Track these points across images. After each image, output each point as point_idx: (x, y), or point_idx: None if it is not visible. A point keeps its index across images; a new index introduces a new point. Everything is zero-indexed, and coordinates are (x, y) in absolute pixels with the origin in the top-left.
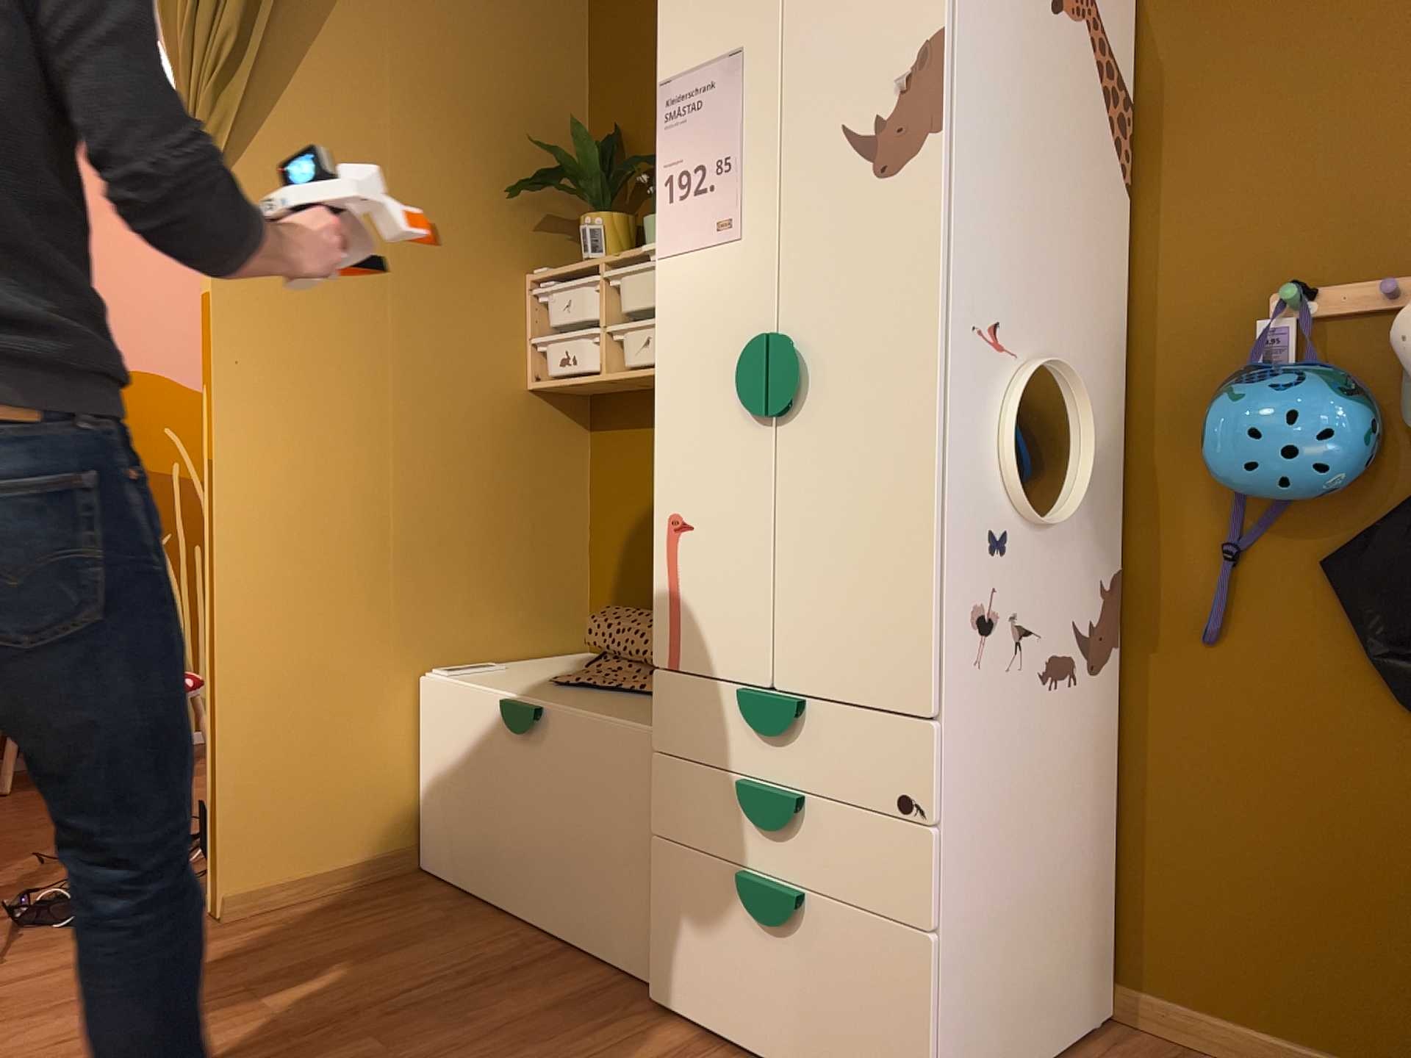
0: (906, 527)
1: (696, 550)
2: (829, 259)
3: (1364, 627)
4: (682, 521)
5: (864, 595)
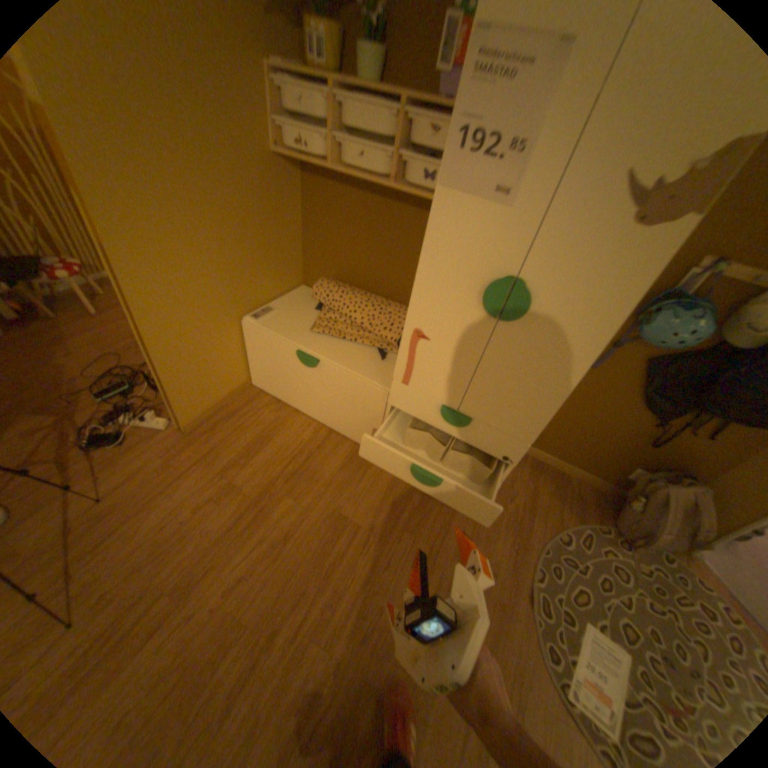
0: (551, 390)
1: (428, 350)
2: (571, 255)
3: (651, 385)
4: (423, 336)
5: (517, 402)
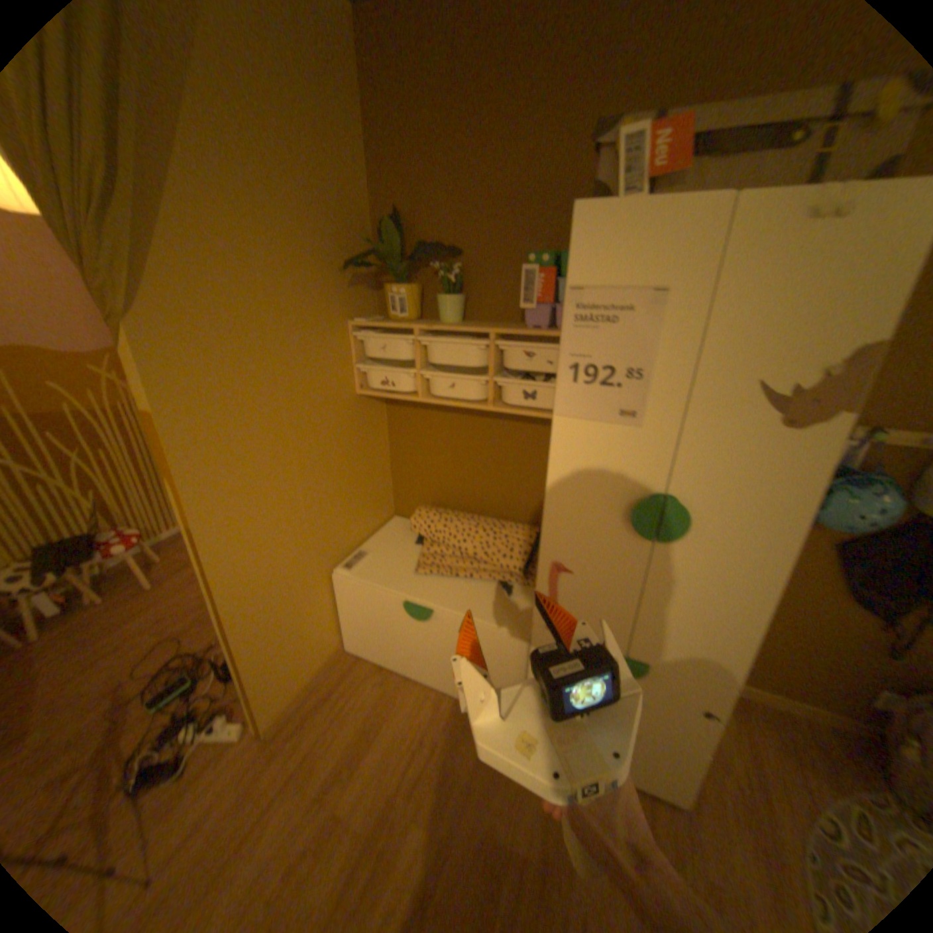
0: (745, 615)
1: (573, 583)
2: (723, 463)
3: (853, 576)
4: (564, 567)
5: (704, 635)
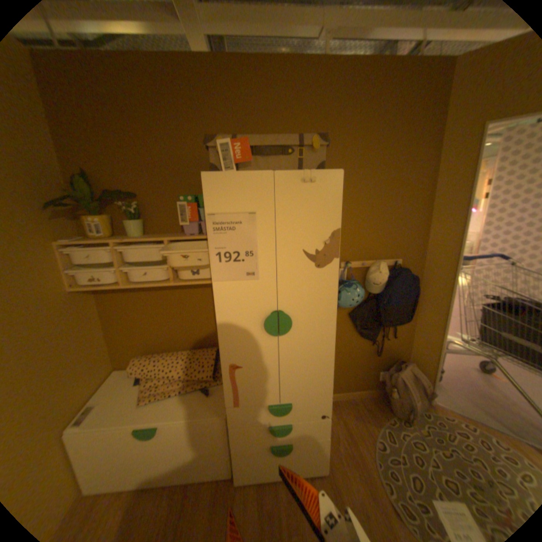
0: (325, 359)
1: (244, 374)
2: (298, 290)
3: (357, 326)
4: (237, 366)
5: (311, 376)
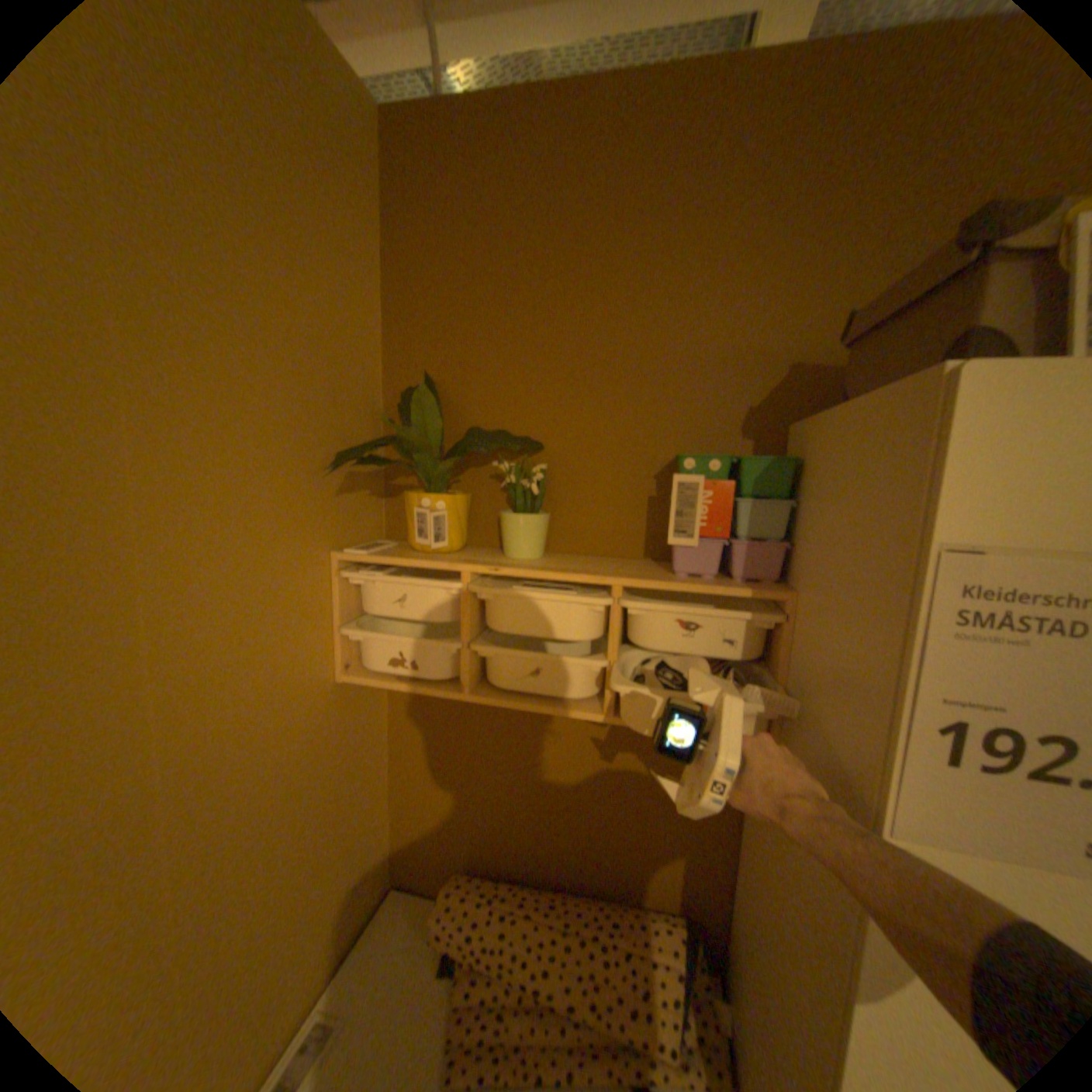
0: None
1: None
2: None
3: None
4: None
5: None
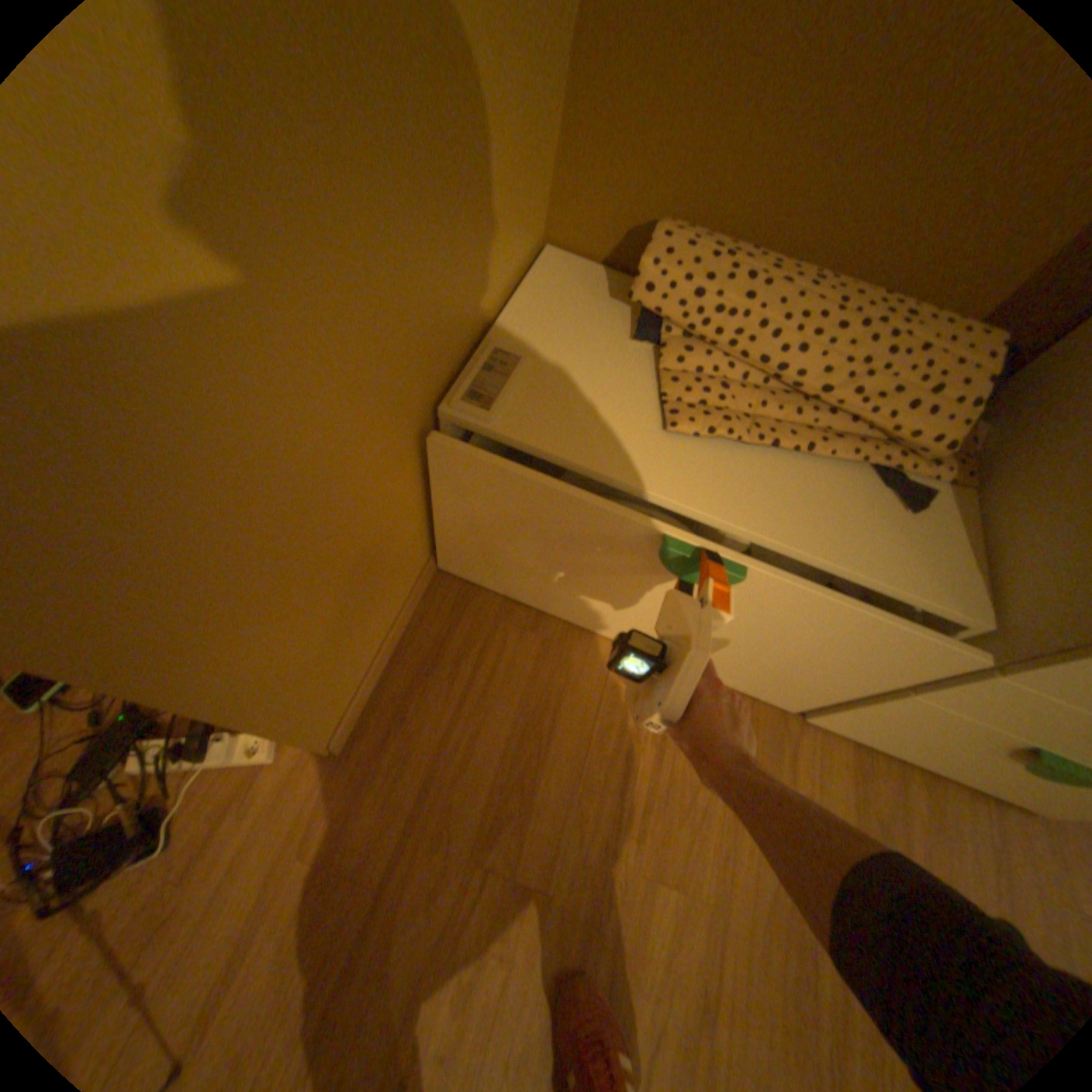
0: None
1: None
2: None
3: None
4: None
5: None
